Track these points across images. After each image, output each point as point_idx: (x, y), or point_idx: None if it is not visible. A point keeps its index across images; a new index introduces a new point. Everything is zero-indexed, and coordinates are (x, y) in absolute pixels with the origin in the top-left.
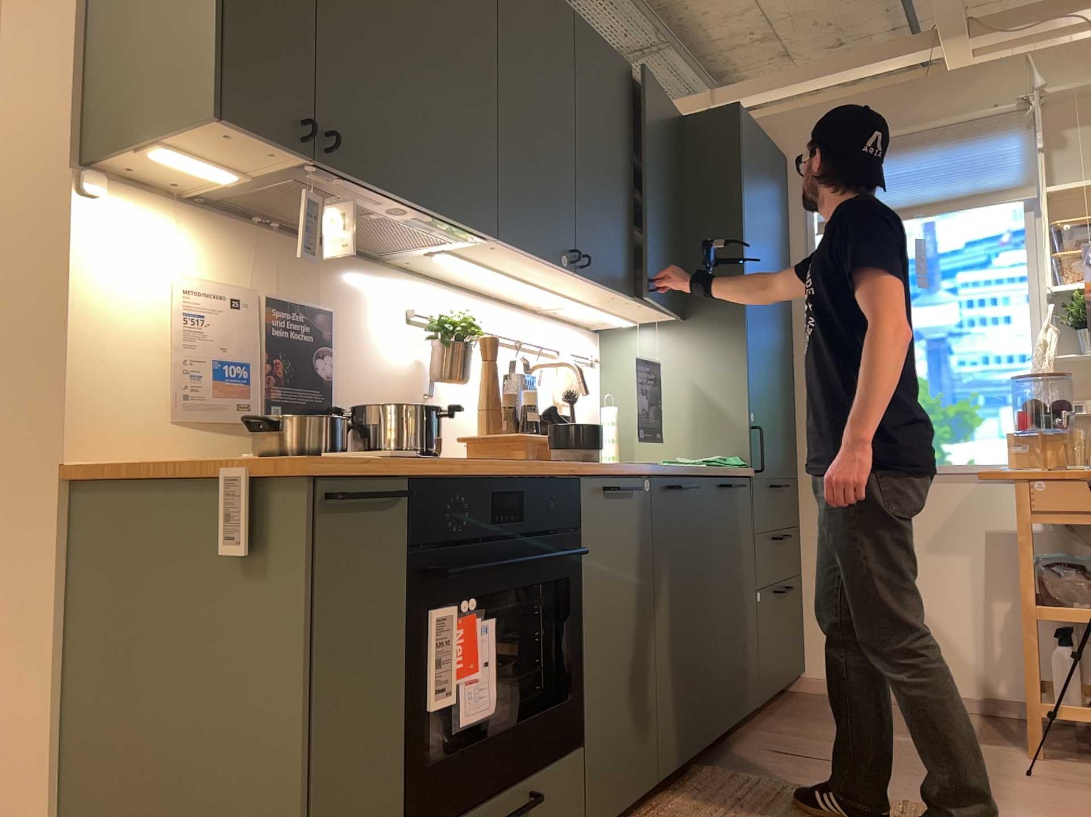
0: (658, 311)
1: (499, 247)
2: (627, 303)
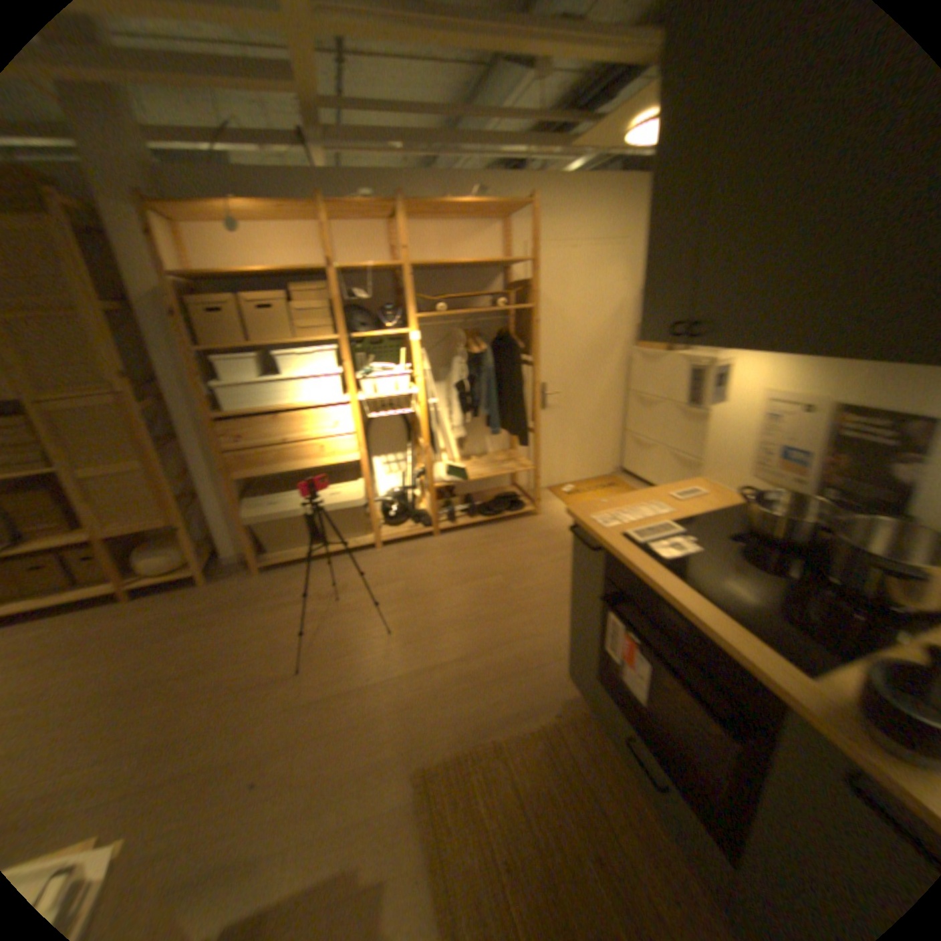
0: None
1: None
2: None
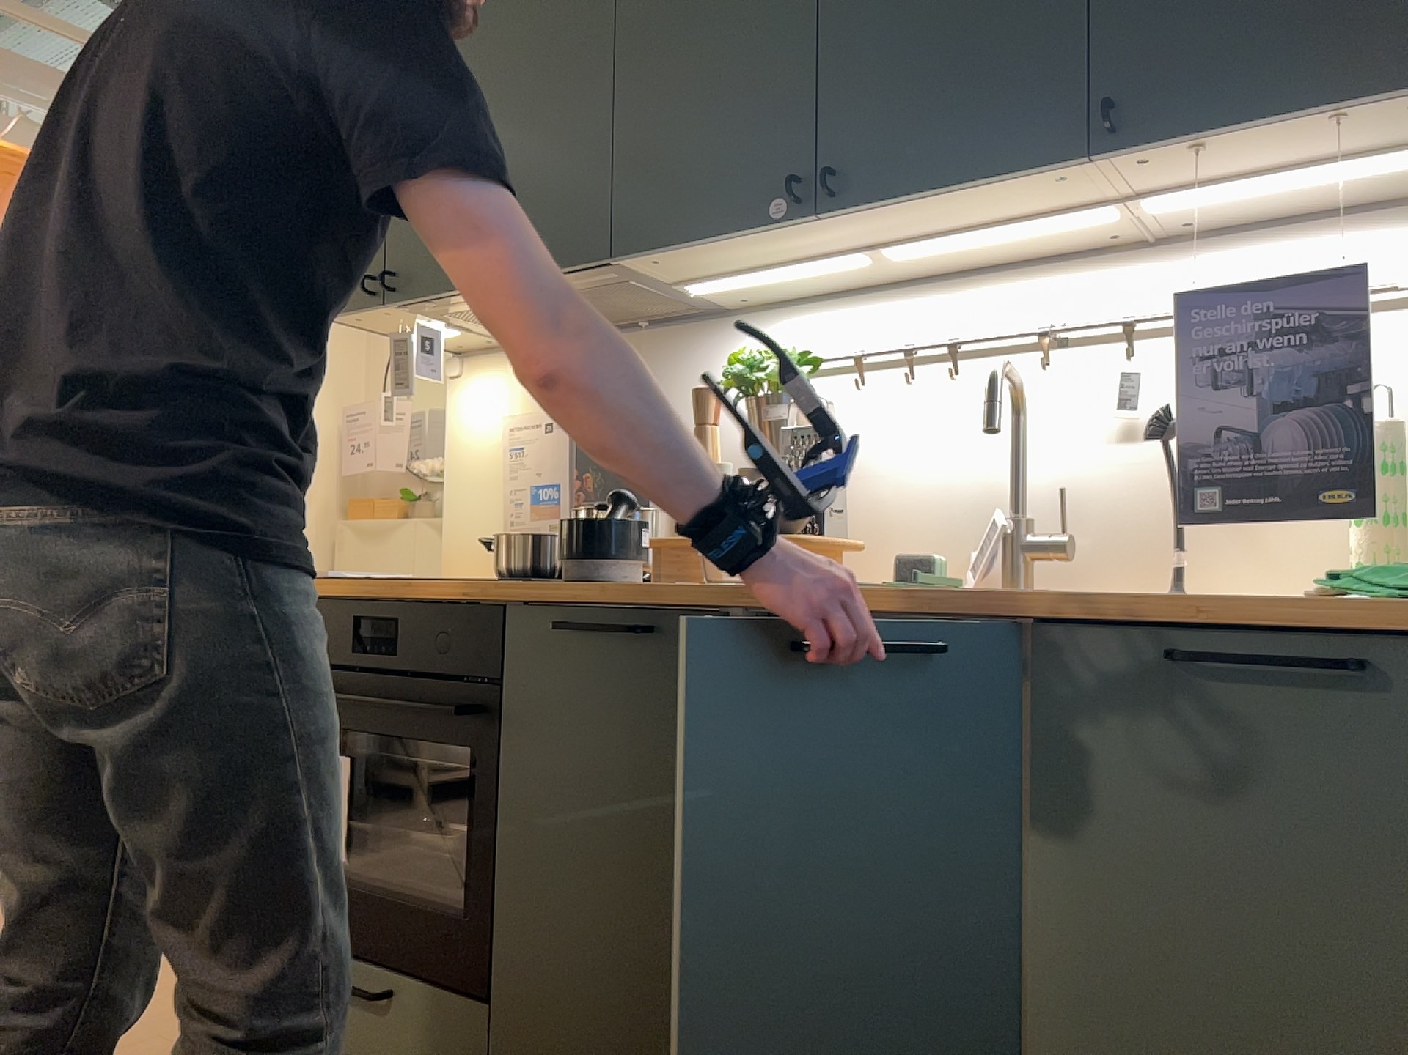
0: (1307, 123)
1: (659, 258)
2: (1153, 165)
